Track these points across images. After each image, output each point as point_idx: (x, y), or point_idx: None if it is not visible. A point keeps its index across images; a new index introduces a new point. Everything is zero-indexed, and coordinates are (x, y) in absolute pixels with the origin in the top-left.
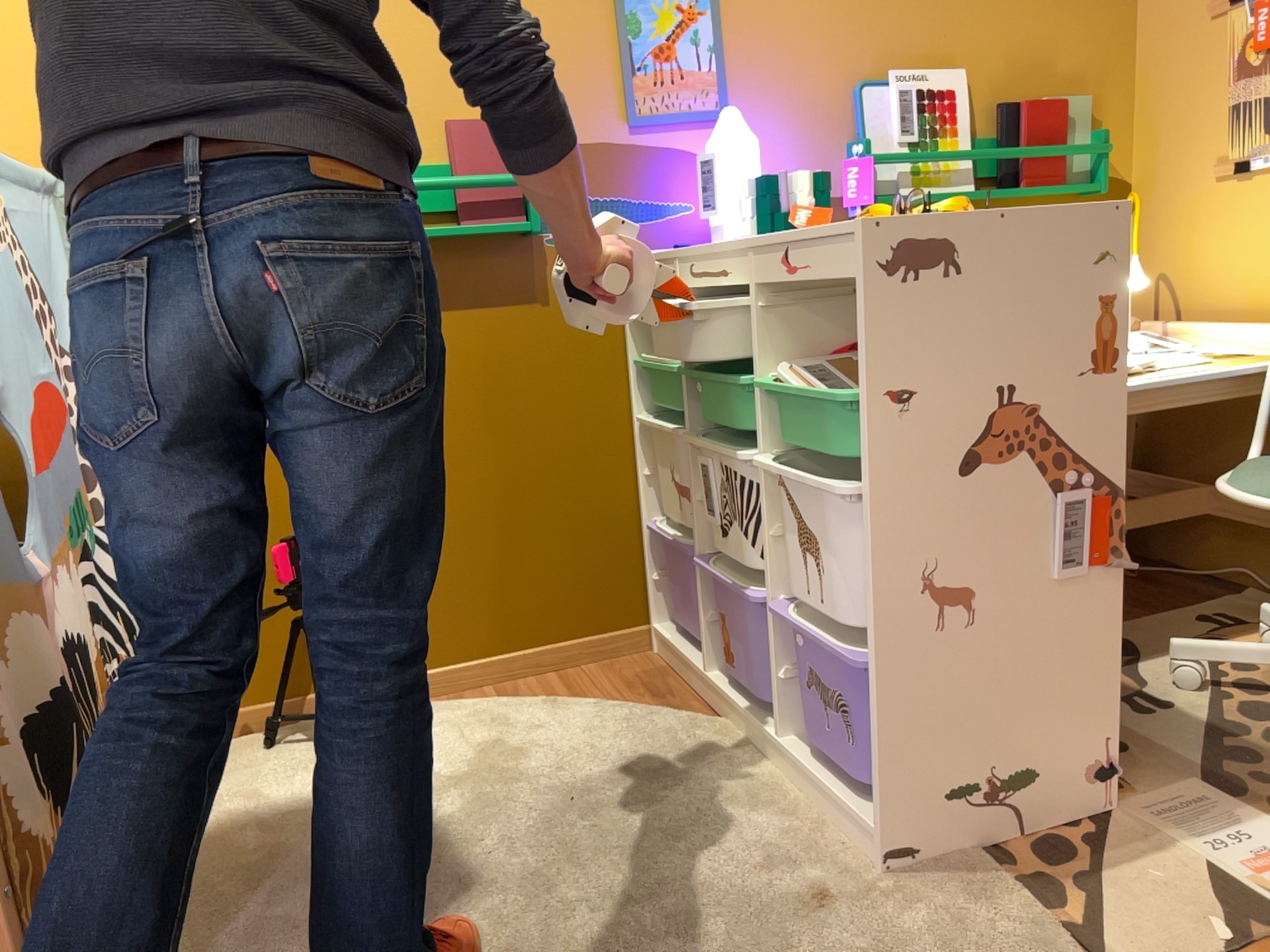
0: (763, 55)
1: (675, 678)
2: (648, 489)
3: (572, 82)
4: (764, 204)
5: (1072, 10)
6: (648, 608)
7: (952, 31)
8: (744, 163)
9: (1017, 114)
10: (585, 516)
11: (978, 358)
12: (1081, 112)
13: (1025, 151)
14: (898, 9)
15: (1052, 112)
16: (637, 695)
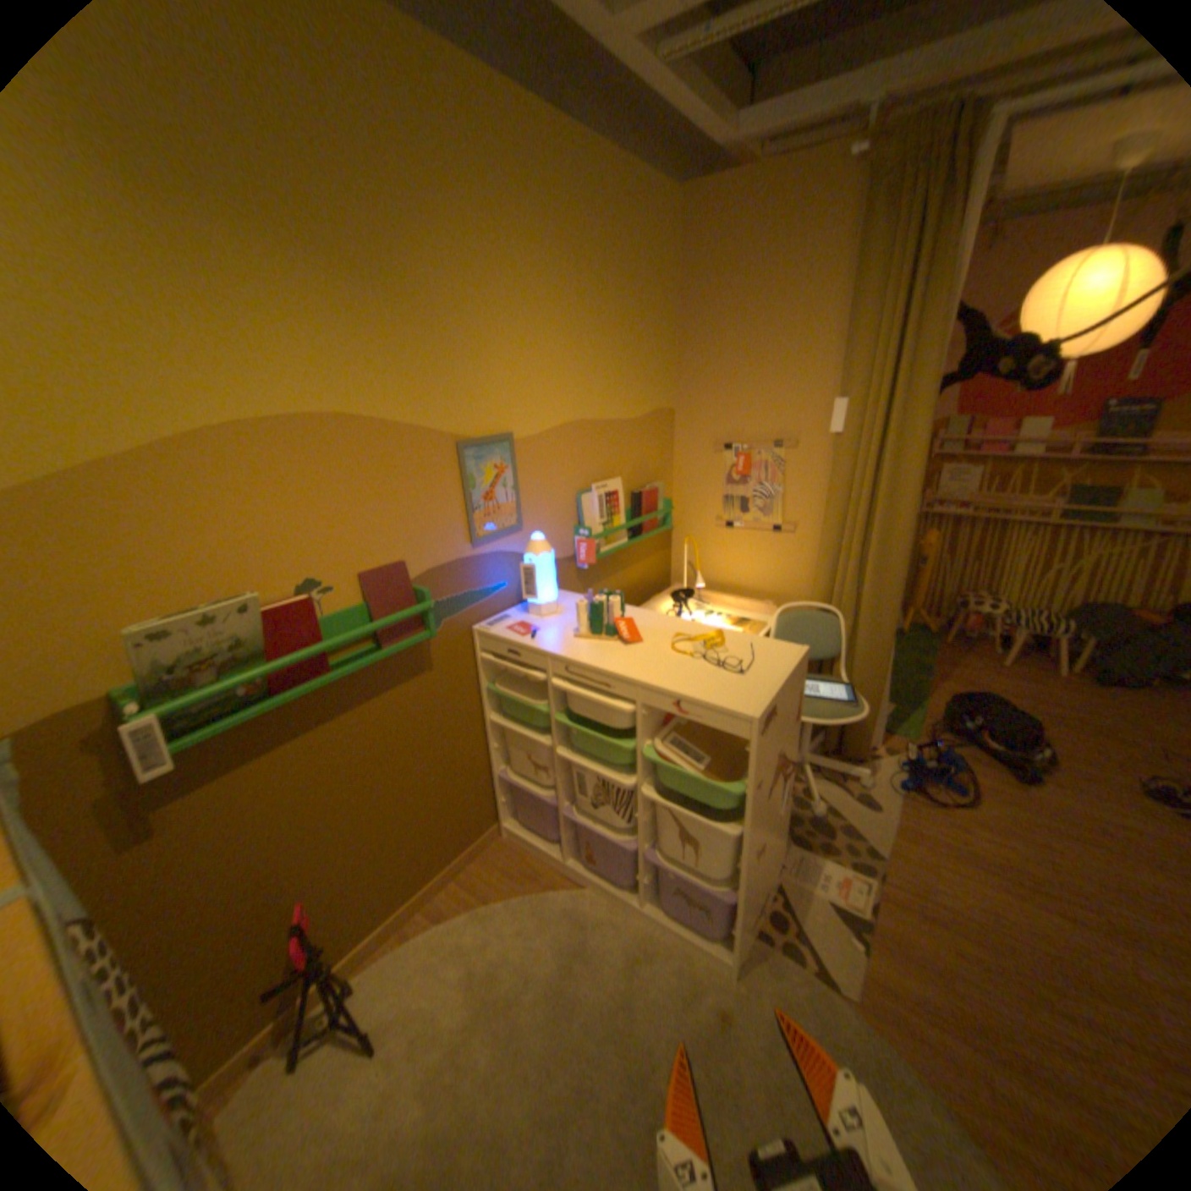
0: (537, 486)
1: (532, 857)
2: (497, 754)
3: (438, 525)
4: (597, 619)
5: (654, 438)
6: (496, 814)
7: (613, 457)
8: (551, 568)
9: (640, 497)
10: (462, 784)
11: (777, 747)
12: (660, 490)
13: (647, 518)
14: (593, 448)
15: (653, 494)
16: (520, 882)
